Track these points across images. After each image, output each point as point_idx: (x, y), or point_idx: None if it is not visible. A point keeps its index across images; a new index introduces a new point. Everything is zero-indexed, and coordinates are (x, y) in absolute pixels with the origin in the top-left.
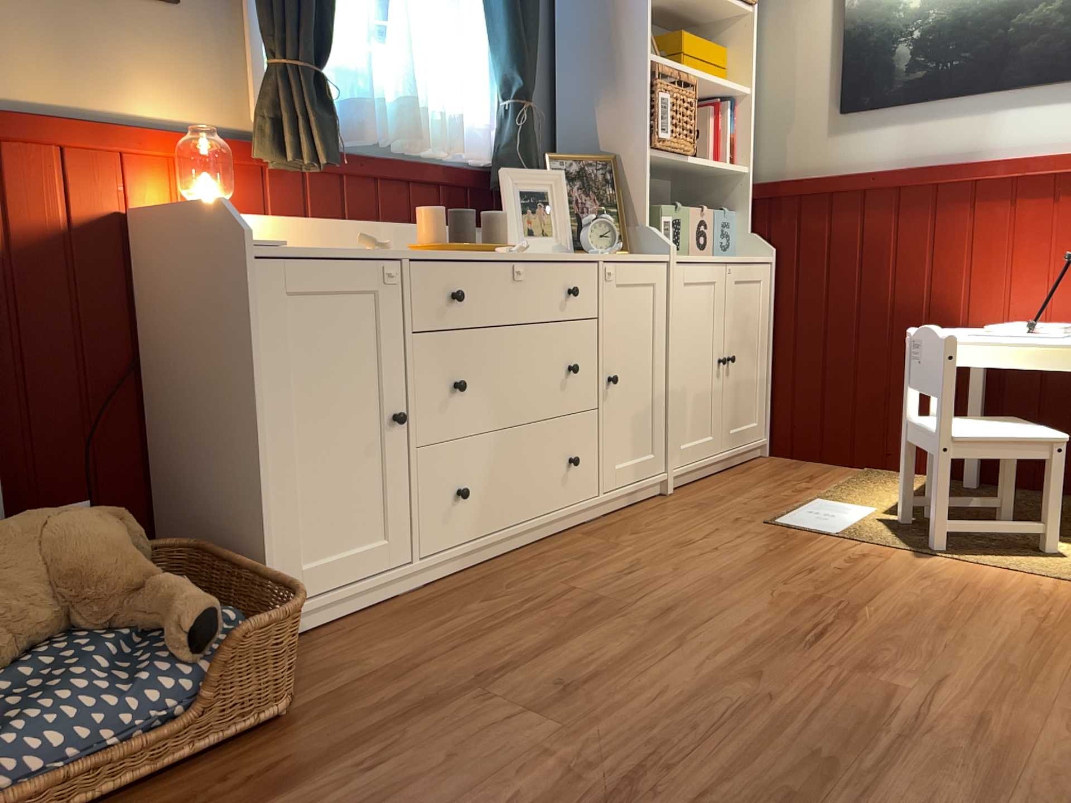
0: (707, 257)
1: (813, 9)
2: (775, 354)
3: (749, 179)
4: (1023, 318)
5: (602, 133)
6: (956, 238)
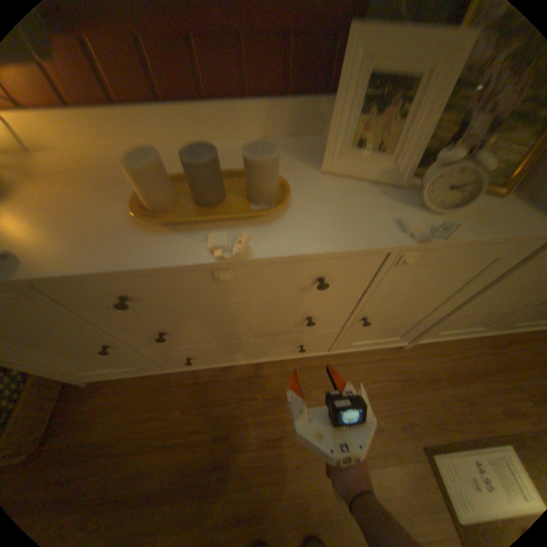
0: None
1: None
2: None
3: None
4: None
5: None
6: None
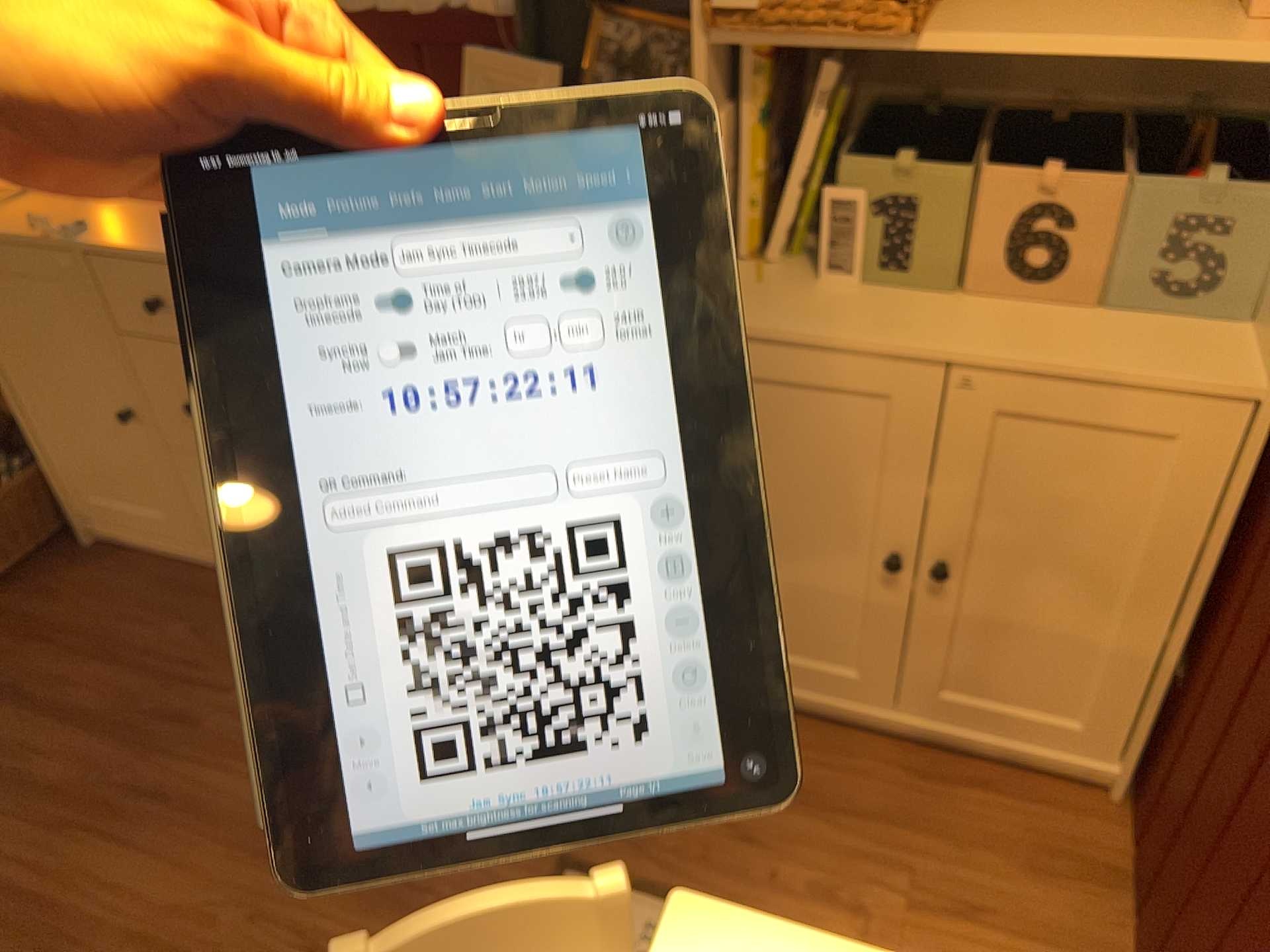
0: (958, 324)
1: None
2: (1197, 629)
3: None
4: None
5: None
6: None
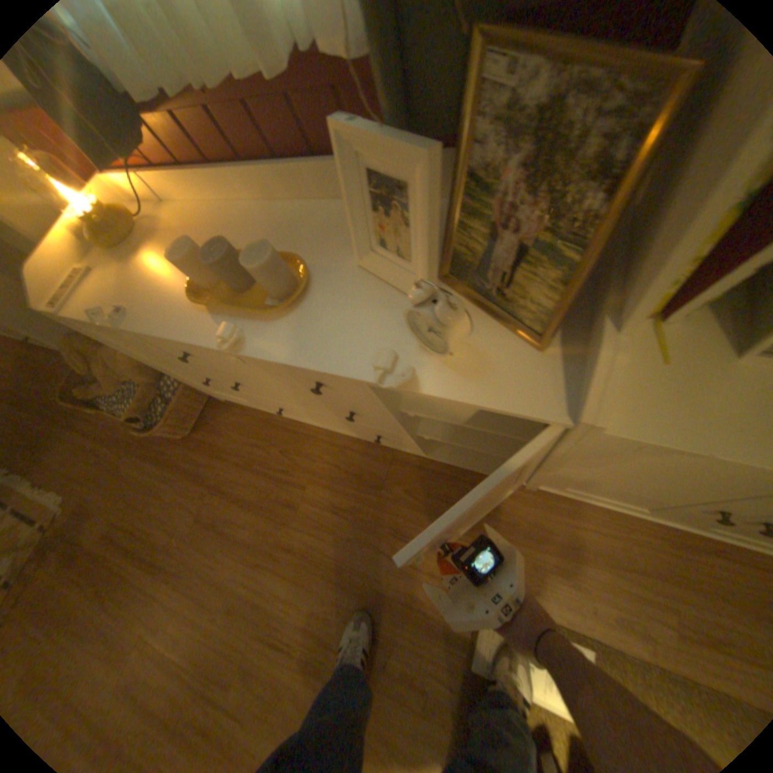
0: None
1: None
2: None
3: None
4: None
5: None
6: None
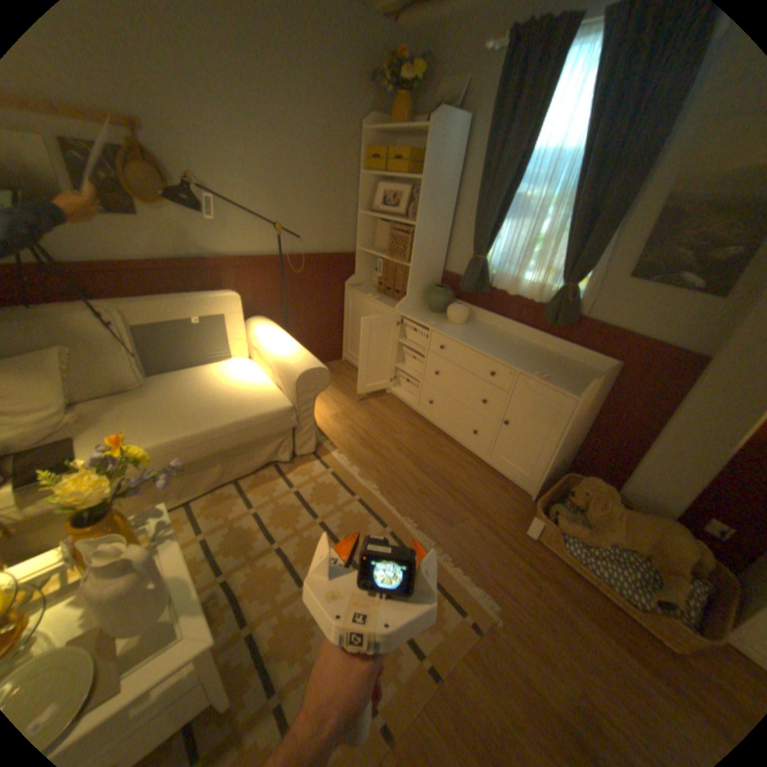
0: None
1: None
2: None
3: None
4: None
5: None
6: None
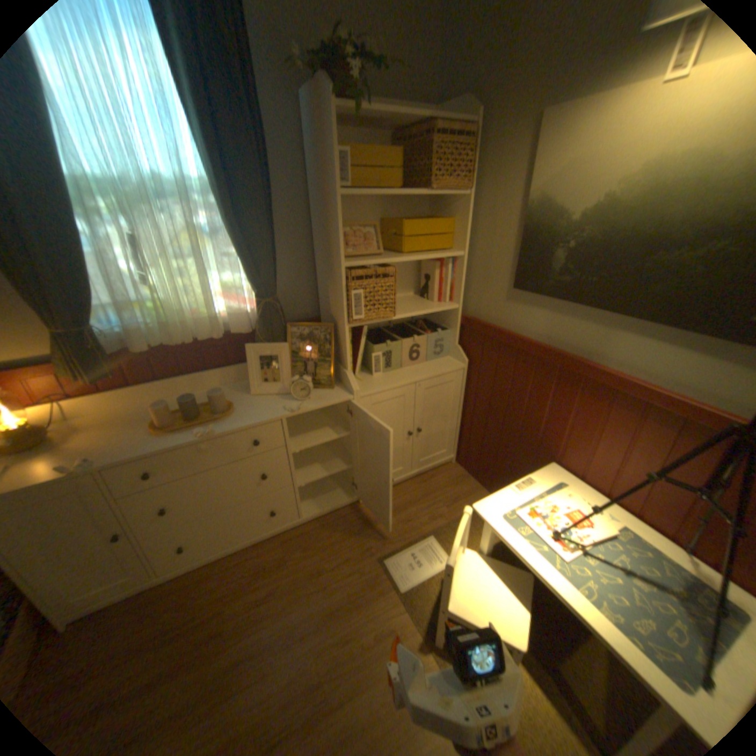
0: (409, 374)
1: (510, 198)
2: (463, 417)
3: (458, 312)
4: (597, 482)
5: (331, 305)
6: (568, 408)
